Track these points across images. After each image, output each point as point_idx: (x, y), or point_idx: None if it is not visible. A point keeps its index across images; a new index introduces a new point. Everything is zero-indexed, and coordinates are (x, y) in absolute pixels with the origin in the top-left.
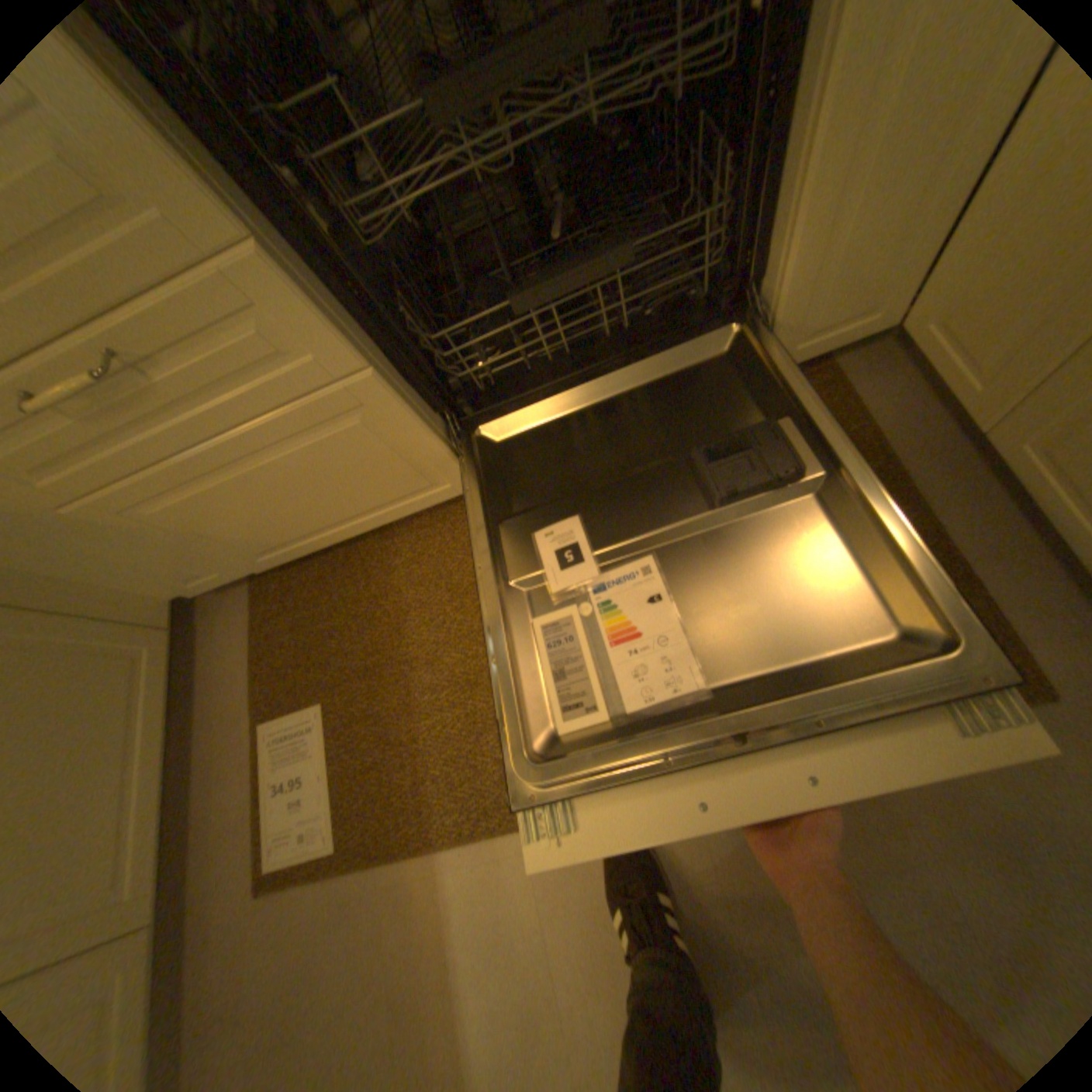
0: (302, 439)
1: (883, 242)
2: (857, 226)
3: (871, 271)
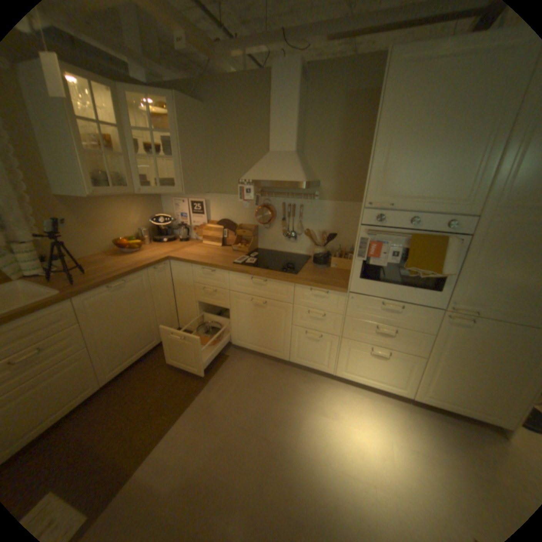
0: (62, 372)
1: (169, 315)
2: (164, 313)
3: (170, 319)
